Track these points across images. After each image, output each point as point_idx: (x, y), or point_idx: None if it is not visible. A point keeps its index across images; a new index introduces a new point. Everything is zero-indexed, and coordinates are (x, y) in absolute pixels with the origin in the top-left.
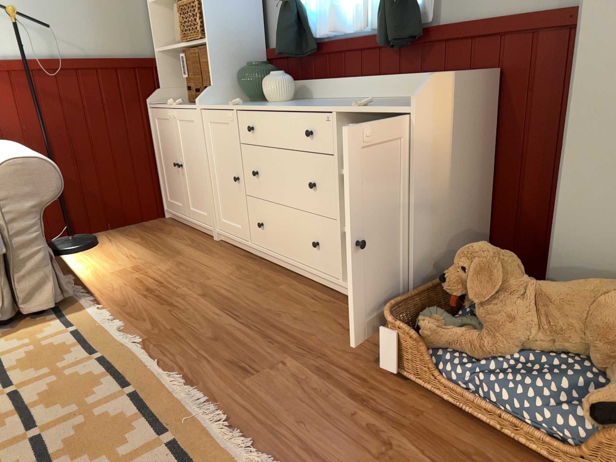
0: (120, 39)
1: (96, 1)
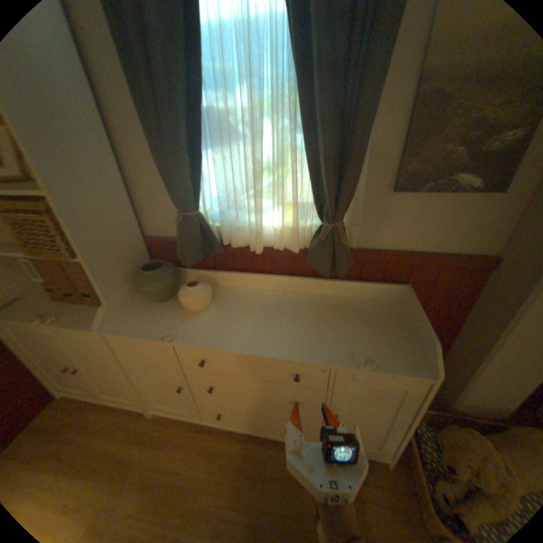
0: None
1: None
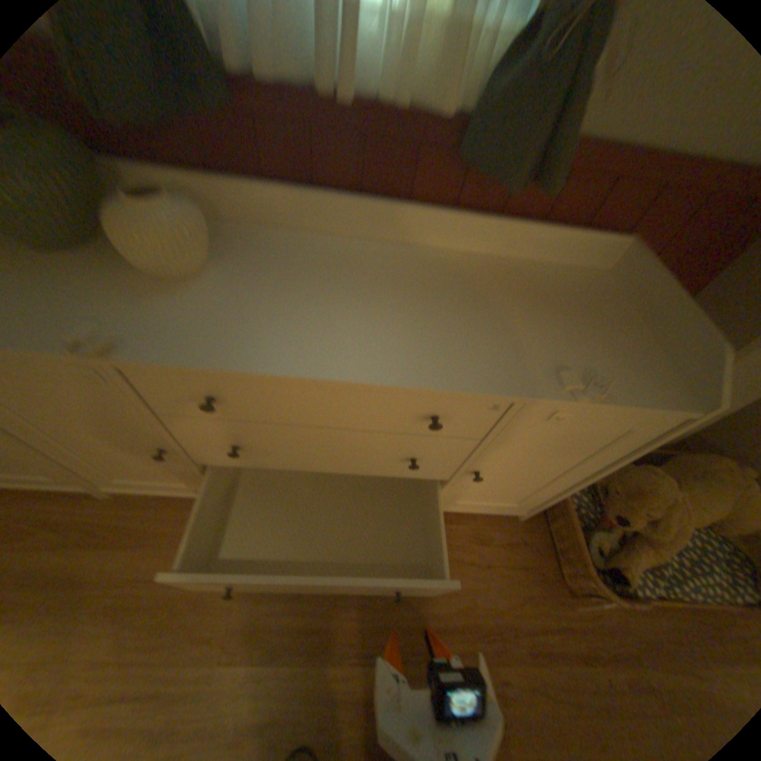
0: None
1: None
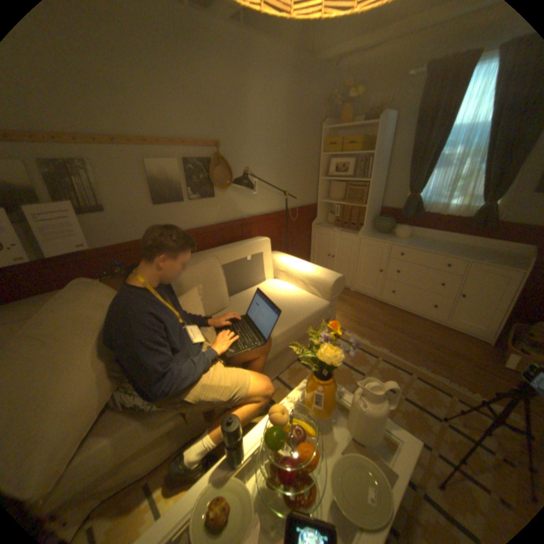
0: (306, 196)
1: (302, 179)
